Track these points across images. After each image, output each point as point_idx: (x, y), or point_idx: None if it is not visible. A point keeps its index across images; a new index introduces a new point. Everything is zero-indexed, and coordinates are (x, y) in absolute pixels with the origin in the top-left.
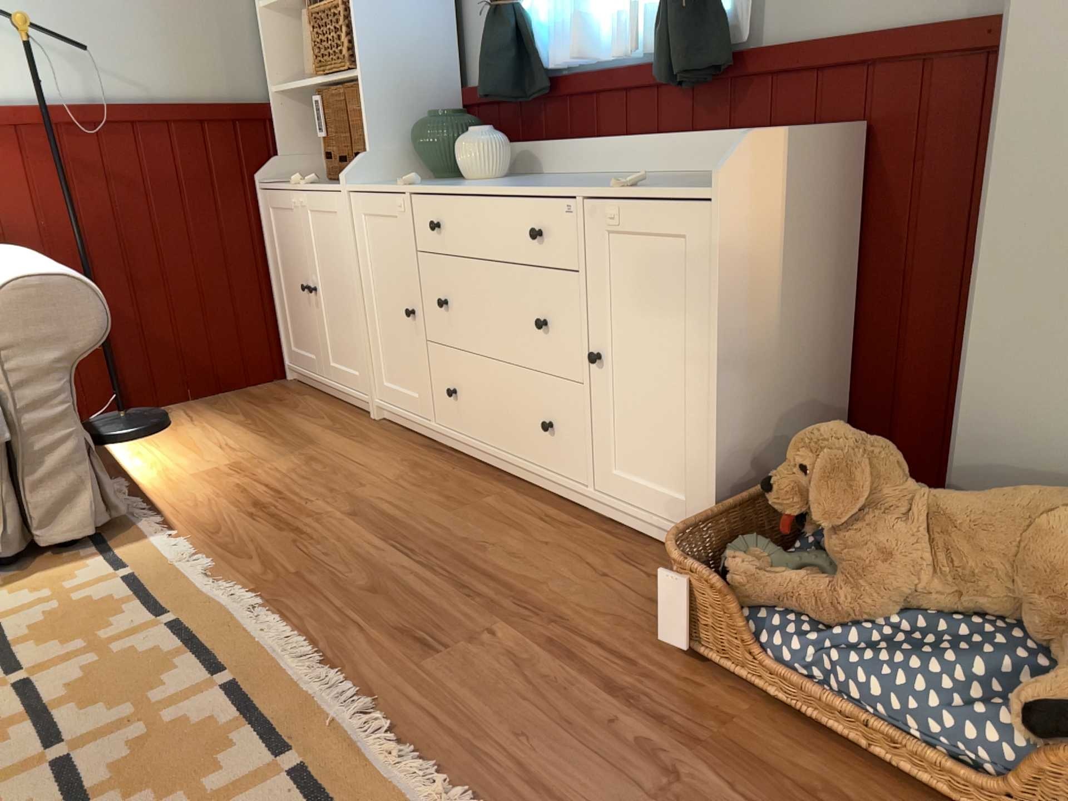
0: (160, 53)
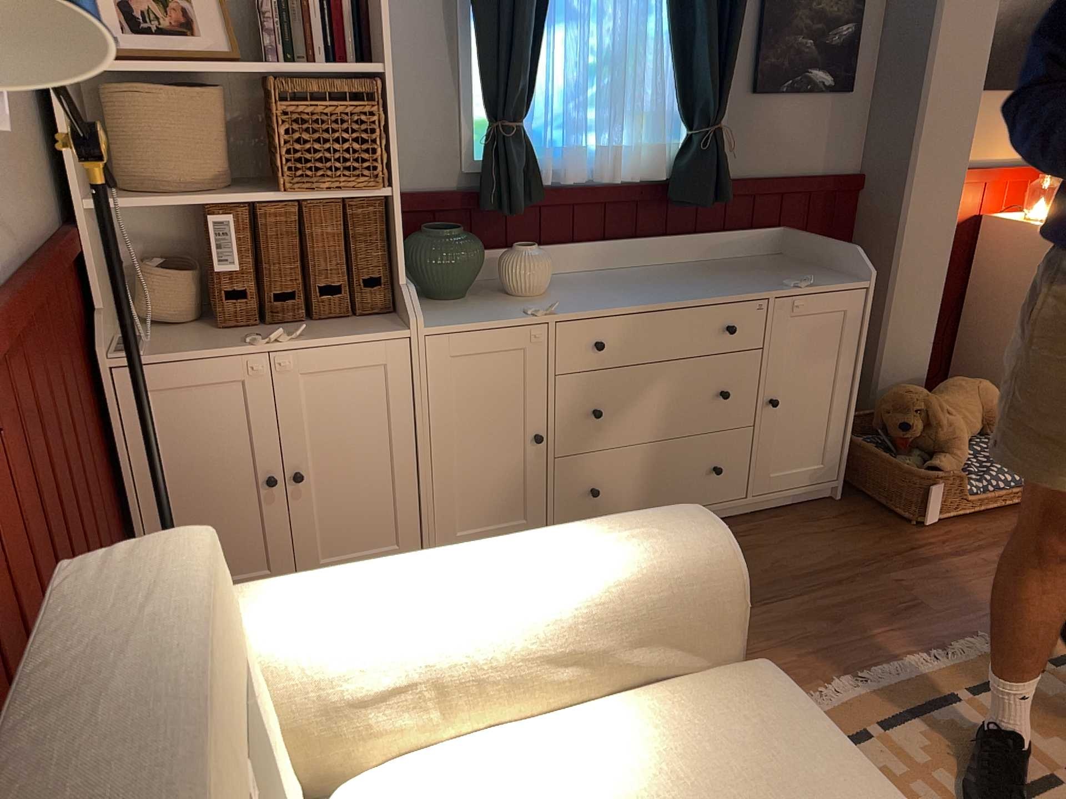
0: (3, 159)
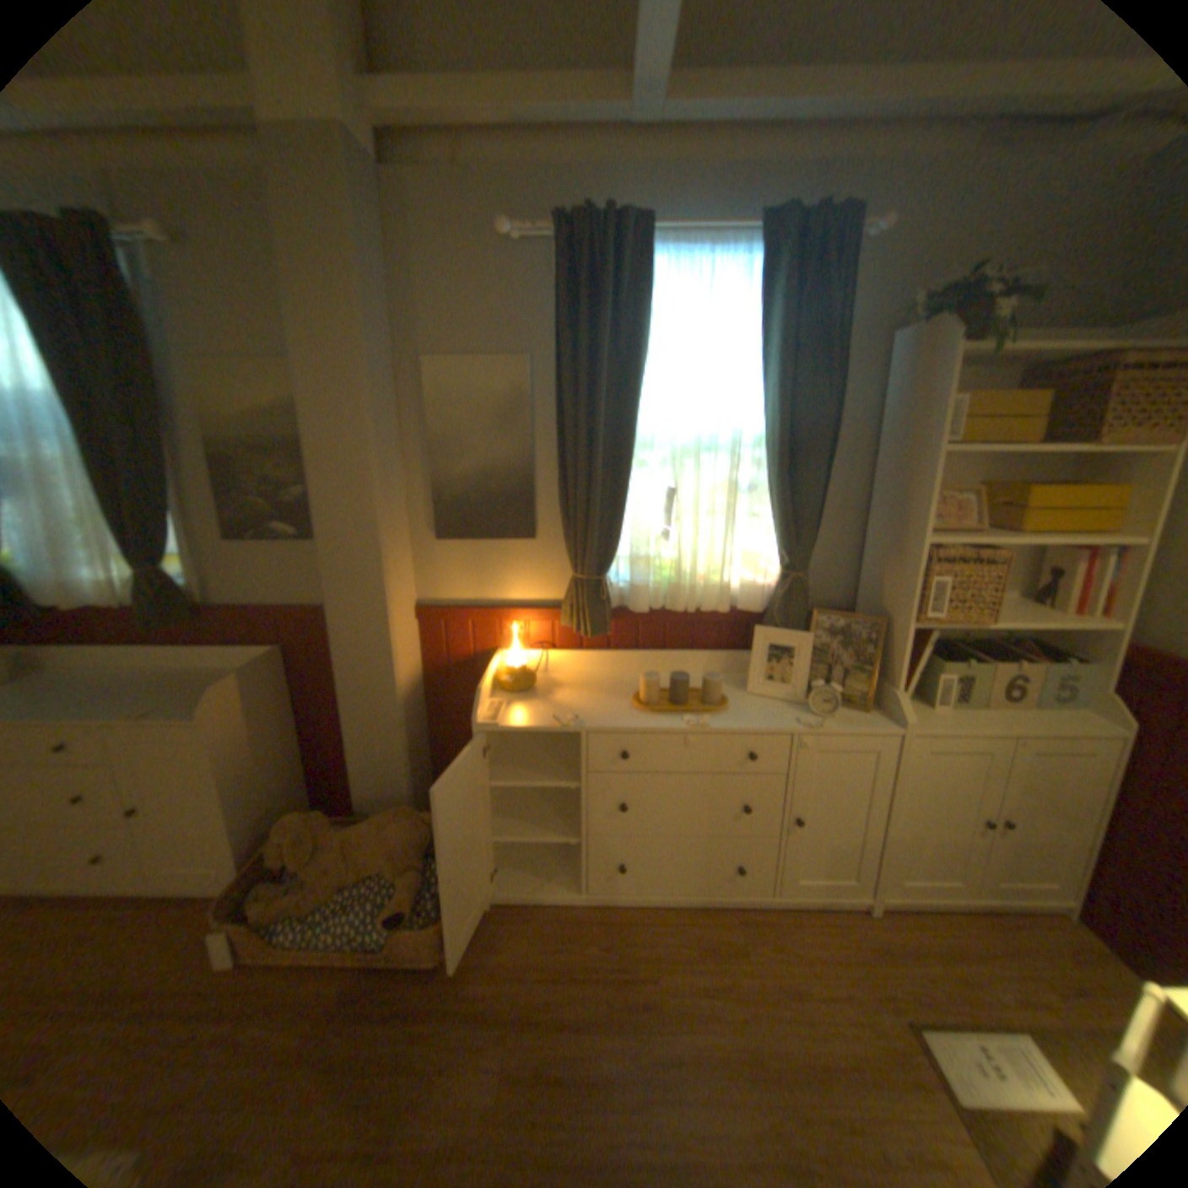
0: None
